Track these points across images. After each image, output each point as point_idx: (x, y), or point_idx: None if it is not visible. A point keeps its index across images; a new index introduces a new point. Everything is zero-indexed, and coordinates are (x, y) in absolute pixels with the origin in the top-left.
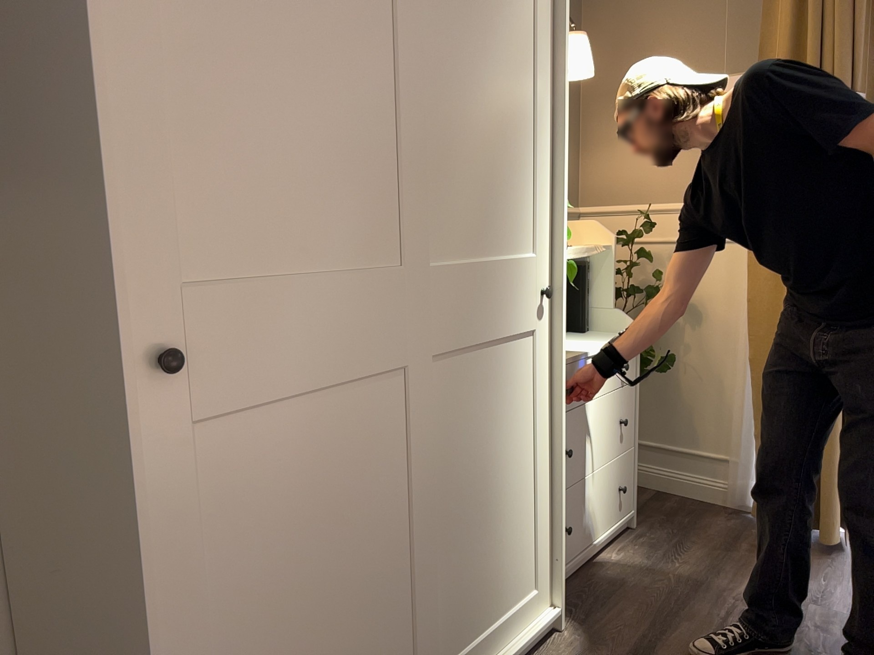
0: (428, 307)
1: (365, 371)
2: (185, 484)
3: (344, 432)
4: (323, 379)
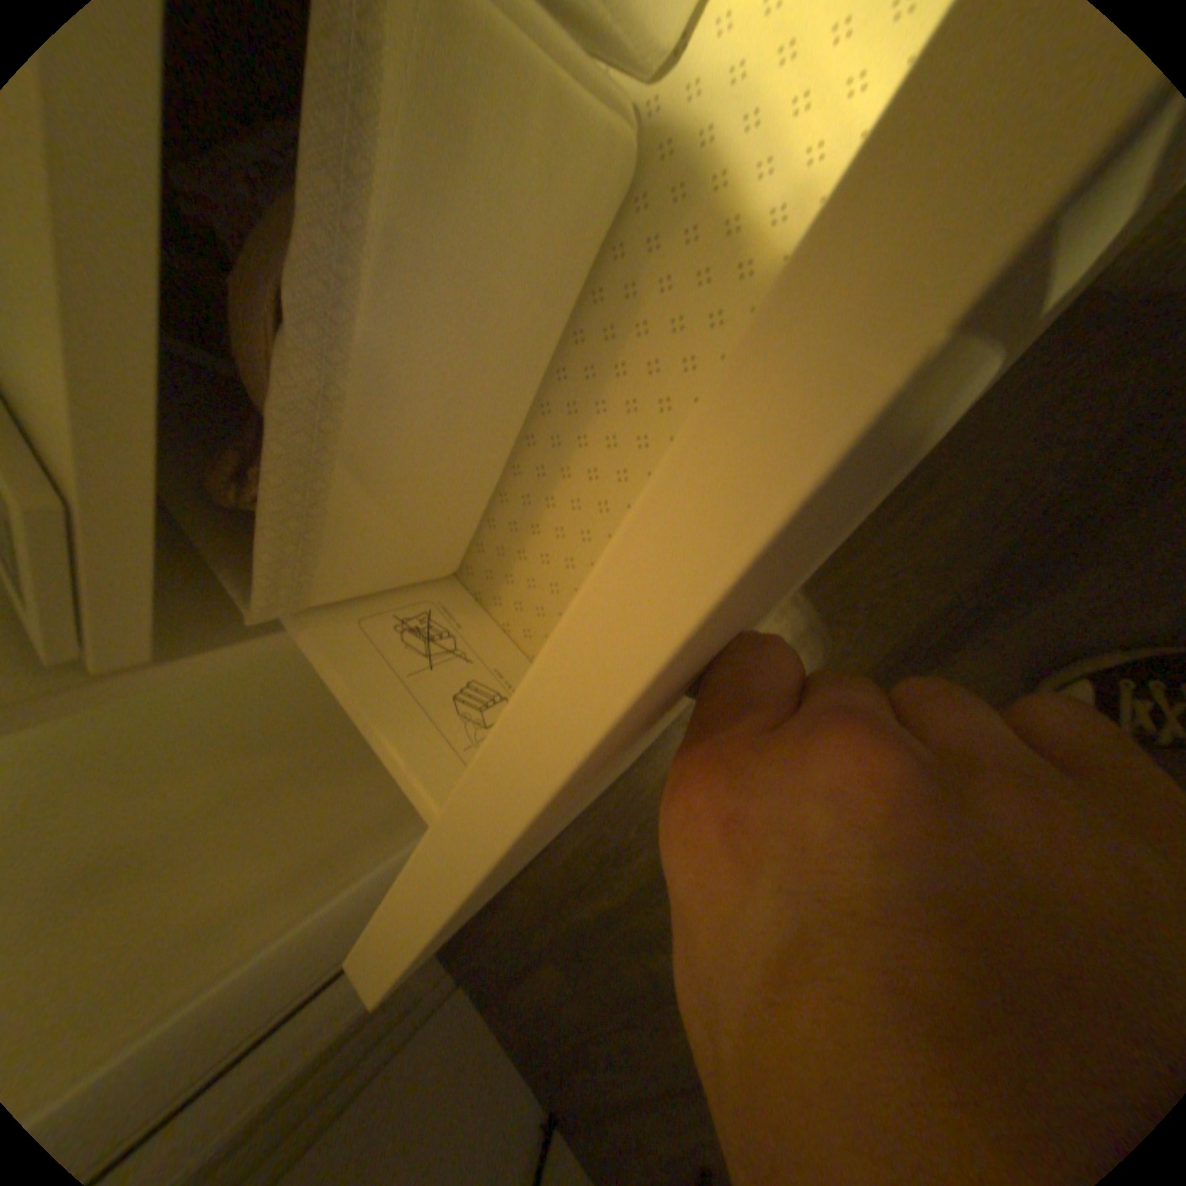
0: None
1: None
2: None
3: None
4: None
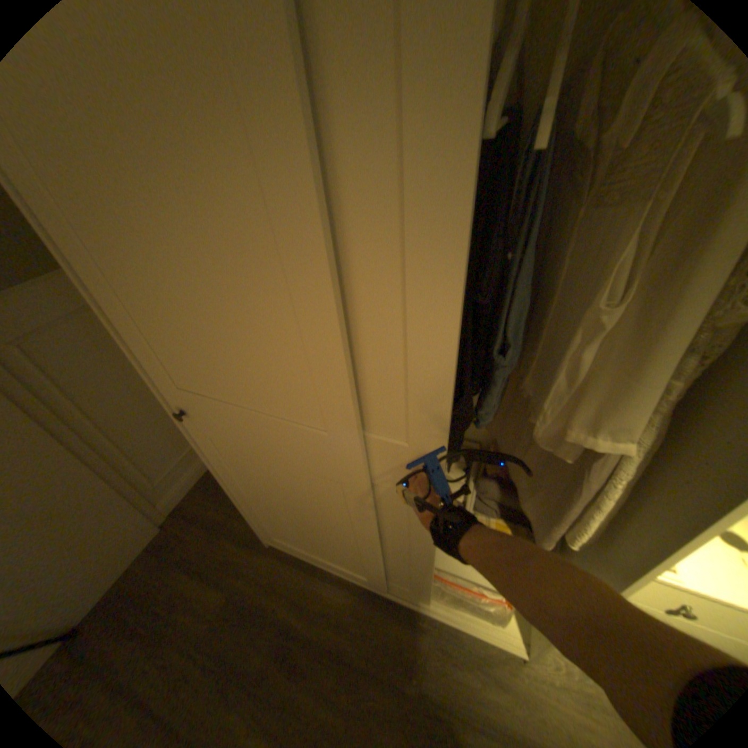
0: (369, 463)
1: (300, 468)
2: (211, 453)
3: (293, 481)
4: (268, 456)
